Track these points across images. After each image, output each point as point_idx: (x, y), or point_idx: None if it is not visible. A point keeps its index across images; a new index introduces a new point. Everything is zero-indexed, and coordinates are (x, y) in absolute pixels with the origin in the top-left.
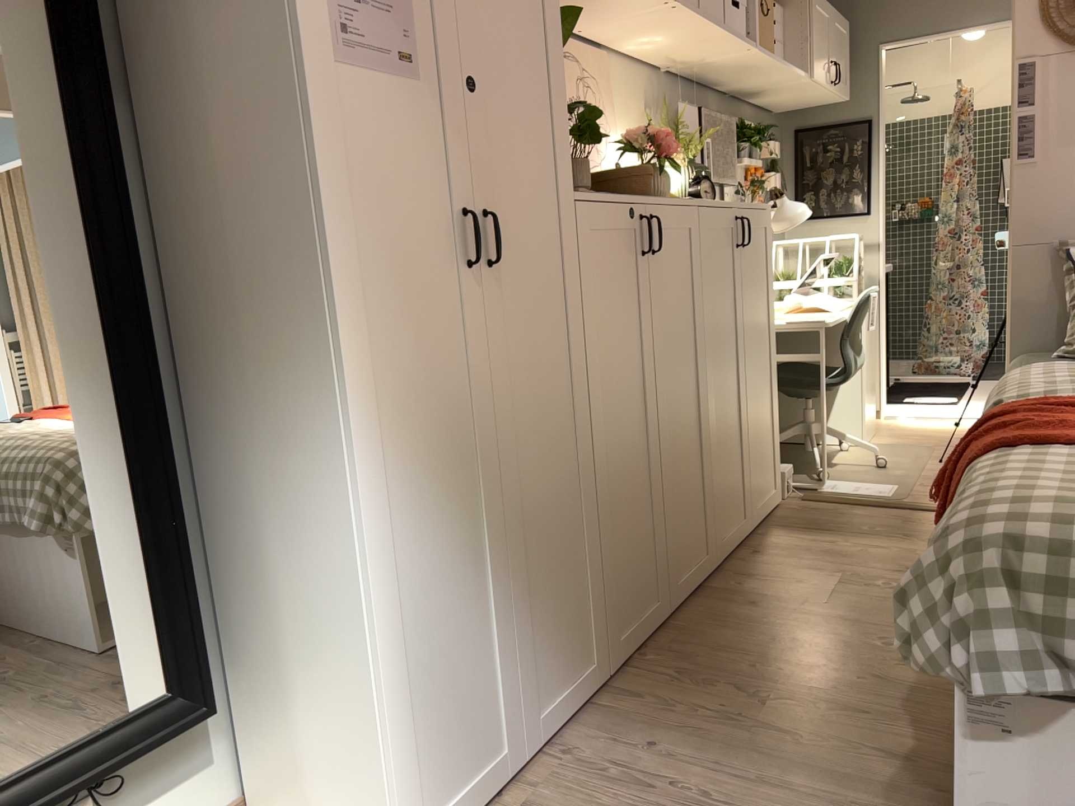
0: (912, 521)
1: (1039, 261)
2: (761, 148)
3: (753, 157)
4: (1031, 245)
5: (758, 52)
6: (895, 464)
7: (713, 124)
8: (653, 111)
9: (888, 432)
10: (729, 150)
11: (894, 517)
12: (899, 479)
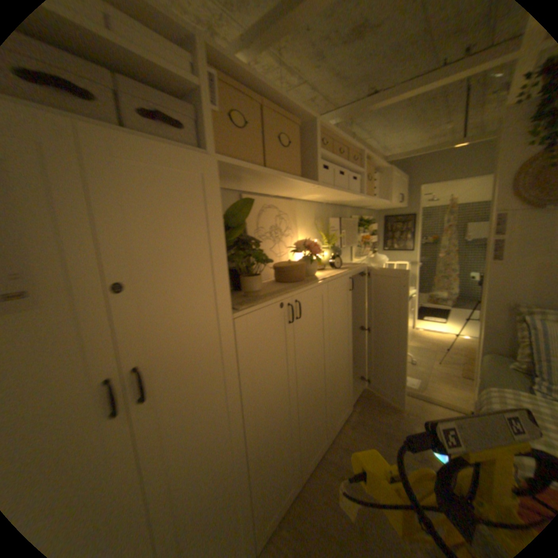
0: (429, 414)
1: (506, 310)
2: (371, 225)
3: (368, 228)
4: (501, 302)
5: (367, 196)
6: (422, 364)
7: (350, 219)
8: (319, 220)
9: (419, 339)
10: (356, 229)
11: (420, 409)
12: (423, 376)
